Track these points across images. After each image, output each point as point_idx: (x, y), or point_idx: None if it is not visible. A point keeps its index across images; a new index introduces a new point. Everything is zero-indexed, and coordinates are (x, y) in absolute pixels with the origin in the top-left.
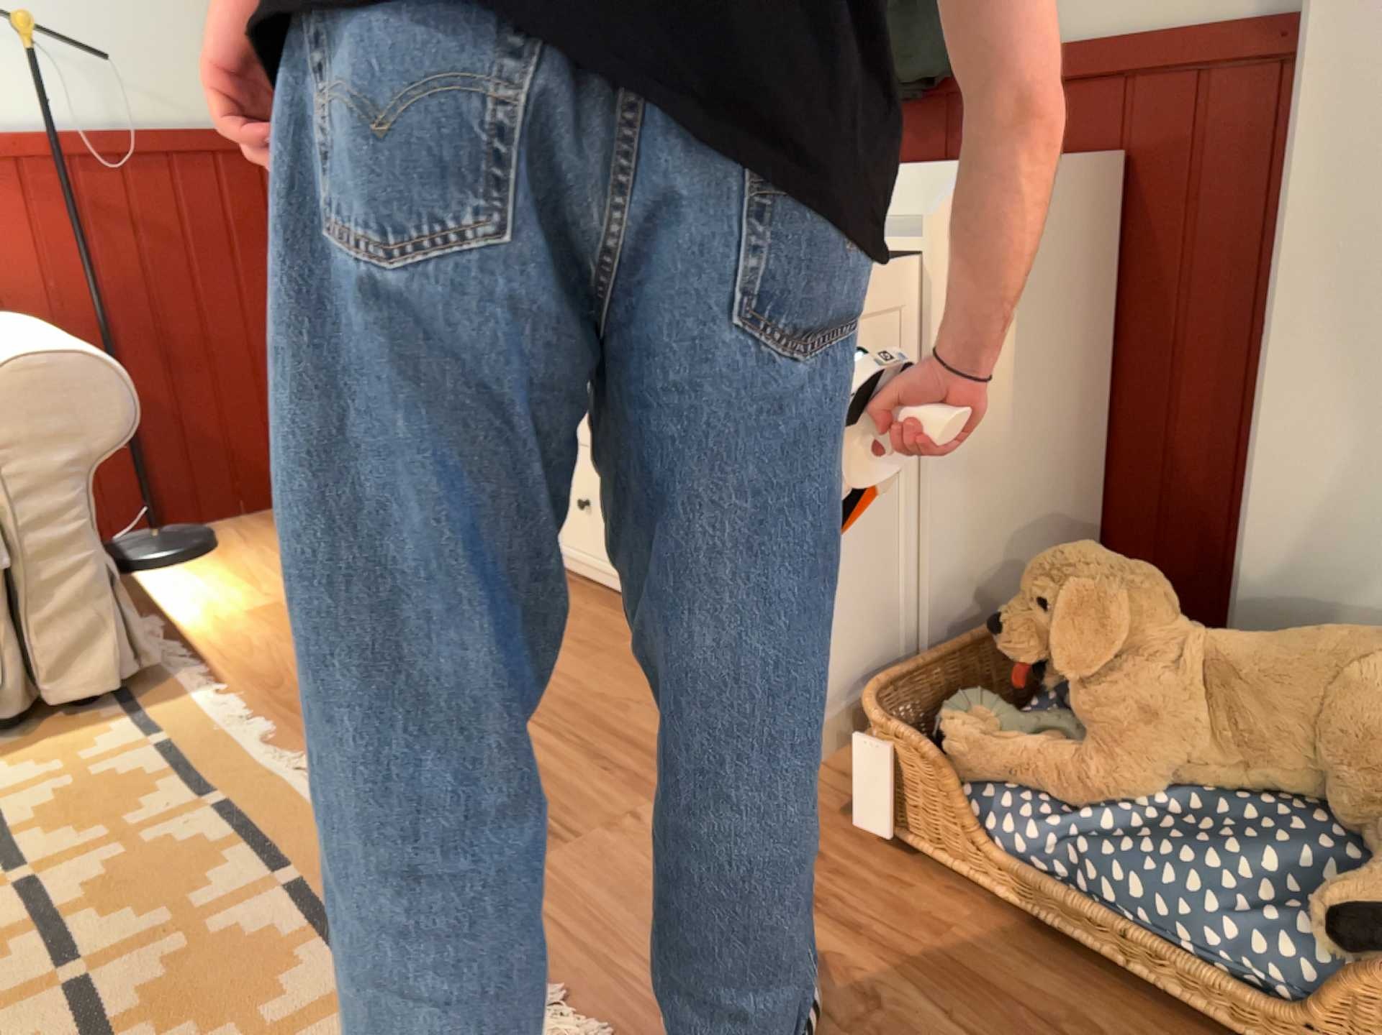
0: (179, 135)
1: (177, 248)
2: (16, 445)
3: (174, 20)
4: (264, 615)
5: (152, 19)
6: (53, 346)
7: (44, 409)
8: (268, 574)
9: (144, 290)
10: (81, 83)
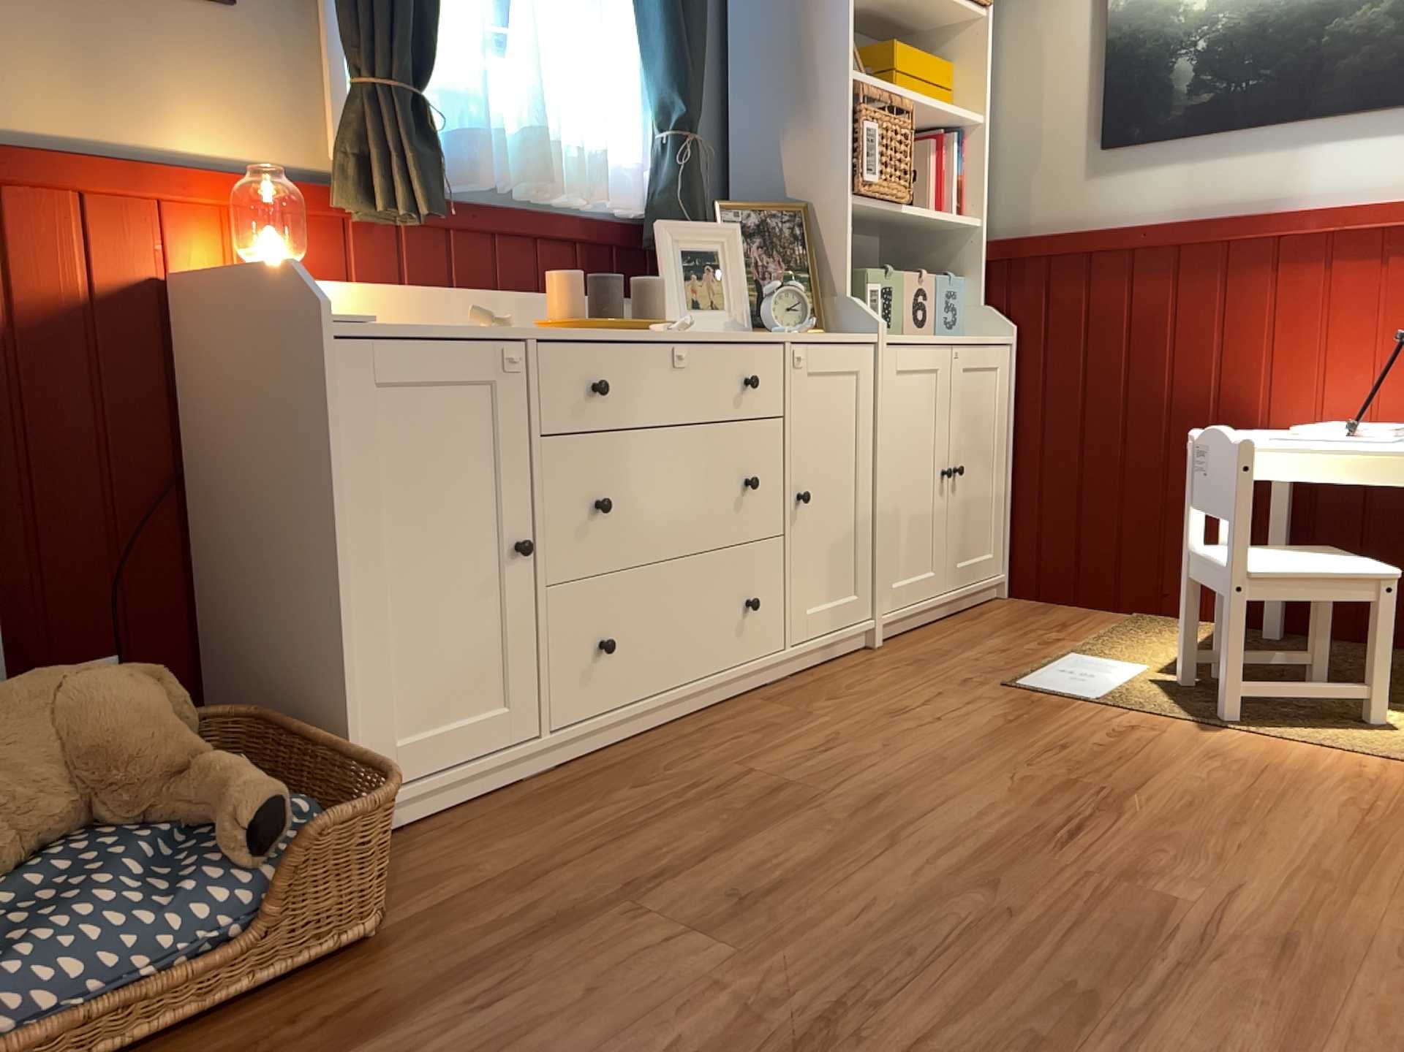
0: None
1: None
2: None
3: None
4: None
5: None
6: None
7: None
8: None
9: None
10: None
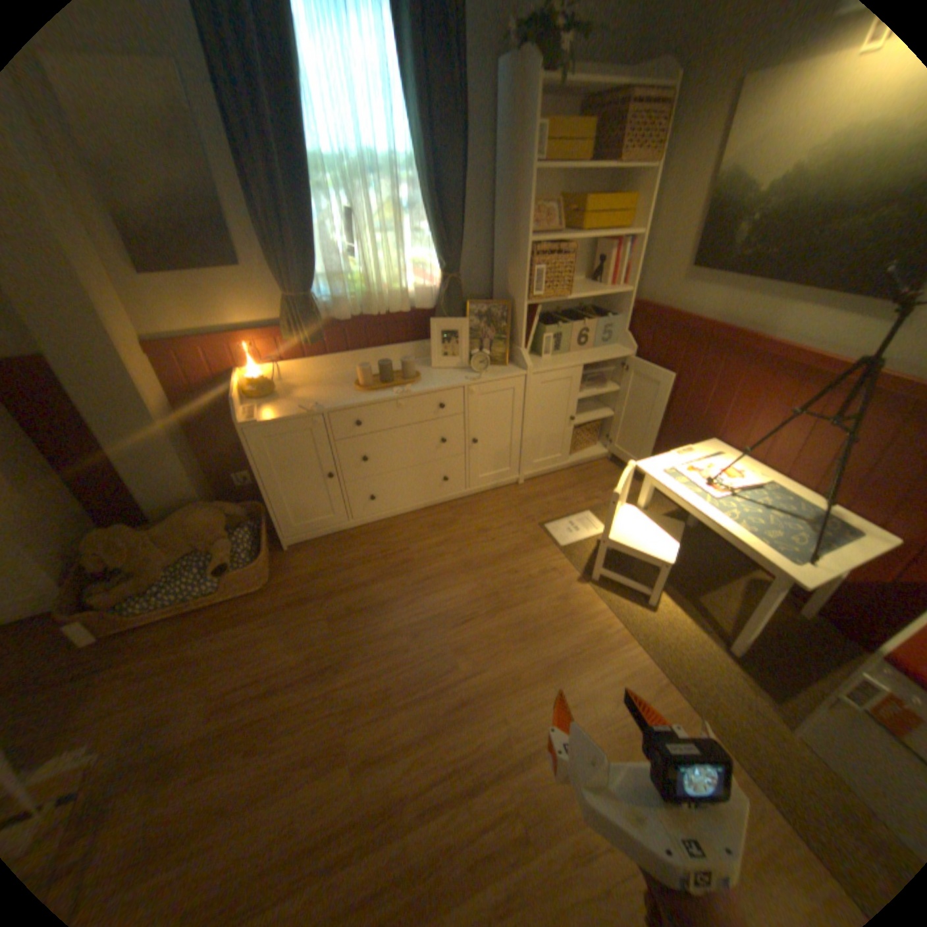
0: None
1: None
2: None
3: None
4: None
5: None
6: None
7: None
8: None
9: None
10: None
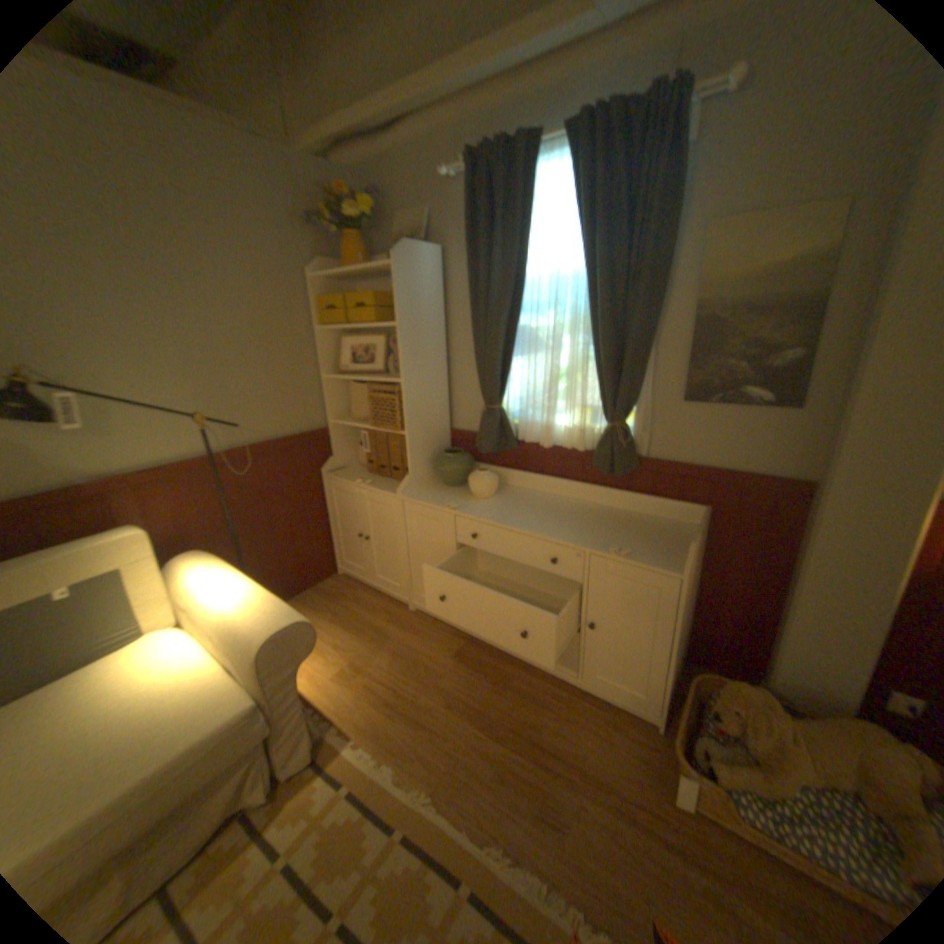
0: (259, 443)
1: (258, 492)
2: (269, 674)
3: (255, 391)
4: (340, 680)
5: (246, 392)
6: (277, 617)
7: (280, 653)
8: (324, 647)
9: (243, 515)
10: (214, 427)
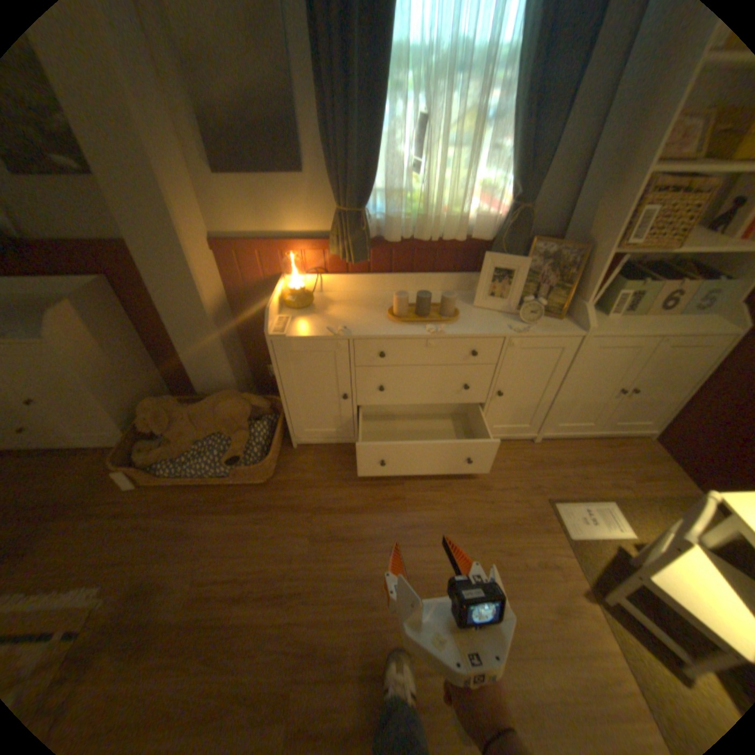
0: None
1: None
2: None
3: None
4: None
5: None
6: None
7: None
8: None
9: None
10: None
